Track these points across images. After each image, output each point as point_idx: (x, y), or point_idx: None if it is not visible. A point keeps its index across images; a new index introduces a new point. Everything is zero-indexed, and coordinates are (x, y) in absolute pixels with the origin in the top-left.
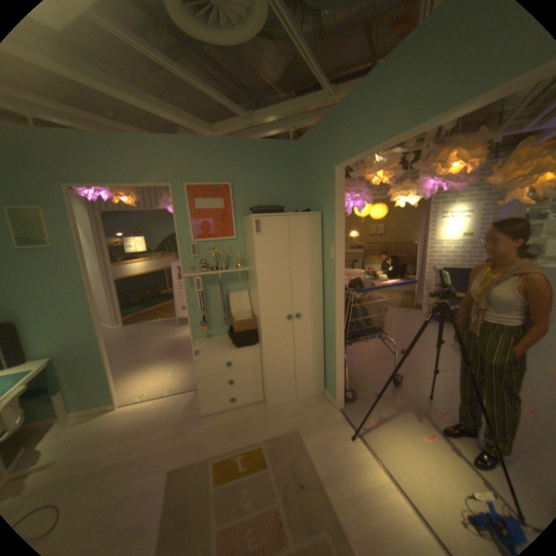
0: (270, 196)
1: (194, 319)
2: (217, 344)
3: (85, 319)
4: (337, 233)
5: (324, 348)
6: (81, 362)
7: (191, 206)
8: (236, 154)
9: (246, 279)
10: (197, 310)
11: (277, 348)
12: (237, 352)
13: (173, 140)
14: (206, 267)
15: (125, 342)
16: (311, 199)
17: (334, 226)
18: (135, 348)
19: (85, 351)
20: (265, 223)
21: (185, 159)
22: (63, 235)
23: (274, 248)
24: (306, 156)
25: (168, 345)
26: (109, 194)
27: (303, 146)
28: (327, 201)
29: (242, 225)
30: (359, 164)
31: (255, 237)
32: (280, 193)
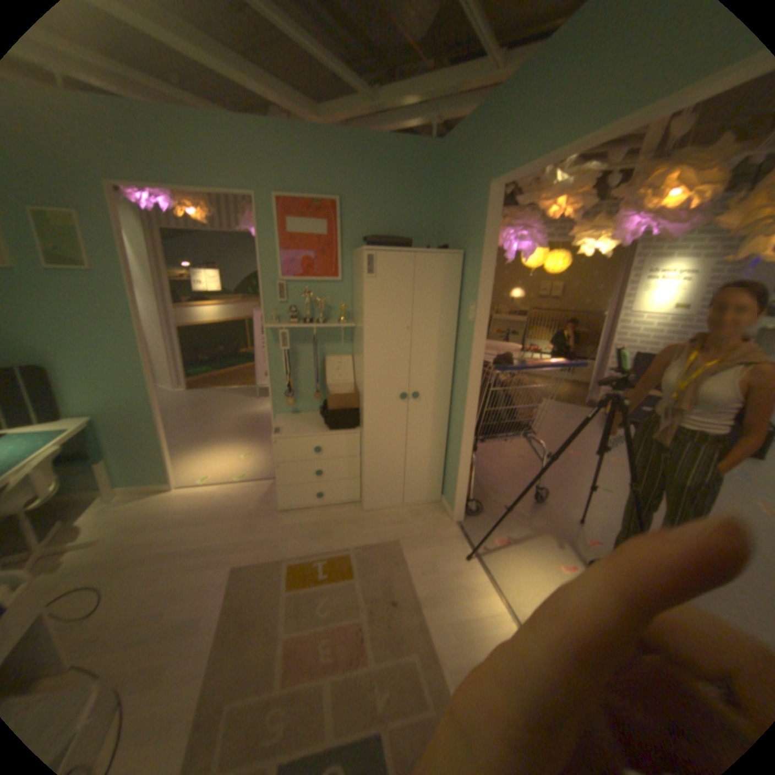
0: (395, 222)
1: (277, 386)
2: (305, 422)
3: (135, 372)
4: (482, 283)
5: (447, 442)
6: (130, 426)
7: (281, 226)
8: (351, 153)
9: (352, 339)
10: (282, 374)
11: (383, 434)
12: (331, 434)
13: (260, 124)
14: (298, 317)
15: (189, 409)
16: (453, 231)
17: (479, 273)
18: (201, 419)
19: (135, 413)
20: (382, 261)
21: (276, 155)
22: (107, 253)
23: (391, 297)
24: (452, 163)
25: (244, 419)
26: (172, 203)
27: (450, 148)
28: (475, 235)
29: (351, 262)
30: (533, 184)
31: (366, 279)
32: (409, 218)
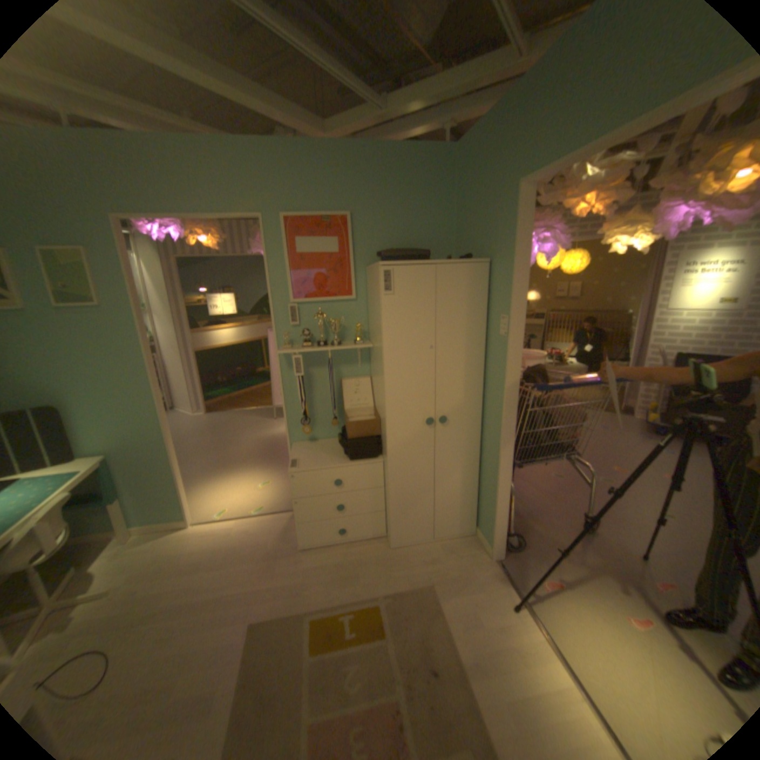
0: (409, 234)
1: (292, 414)
2: (323, 452)
3: (146, 407)
4: (515, 293)
5: (480, 469)
6: (143, 463)
7: (290, 247)
8: (359, 166)
9: (369, 360)
10: (296, 401)
11: (409, 465)
12: (351, 466)
13: (264, 144)
14: (311, 340)
15: (207, 435)
16: (475, 238)
17: (510, 282)
18: (218, 445)
19: (147, 449)
20: (399, 276)
21: (282, 174)
22: (115, 288)
23: (411, 315)
24: (470, 166)
25: (261, 444)
26: (186, 233)
27: (466, 150)
28: (502, 241)
29: (365, 279)
30: (556, 182)
31: (383, 297)
32: (425, 228)
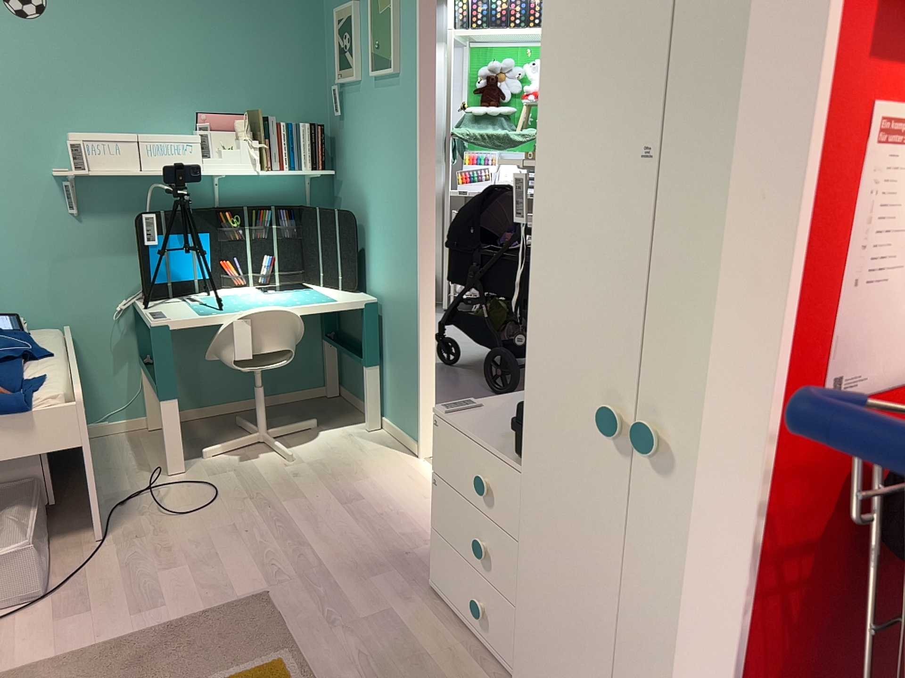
0: None
1: None
2: None
3: (412, 239)
4: None
5: None
6: (401, 327)
7: None
8: None
9: None
10: None
11: (563, 534)
12: (512, 465)
13: None
14: None
15: None
16: None
17: None
18: None
19: (406, 307)
20: None
21: None
22: (410, 44)
23: (605, 23)
24: None
25: None
26: None
27: None
28: None
29: None
30: None
31: None
32: None
